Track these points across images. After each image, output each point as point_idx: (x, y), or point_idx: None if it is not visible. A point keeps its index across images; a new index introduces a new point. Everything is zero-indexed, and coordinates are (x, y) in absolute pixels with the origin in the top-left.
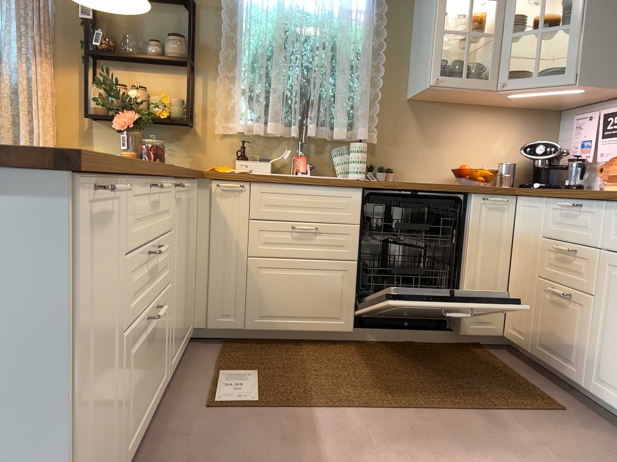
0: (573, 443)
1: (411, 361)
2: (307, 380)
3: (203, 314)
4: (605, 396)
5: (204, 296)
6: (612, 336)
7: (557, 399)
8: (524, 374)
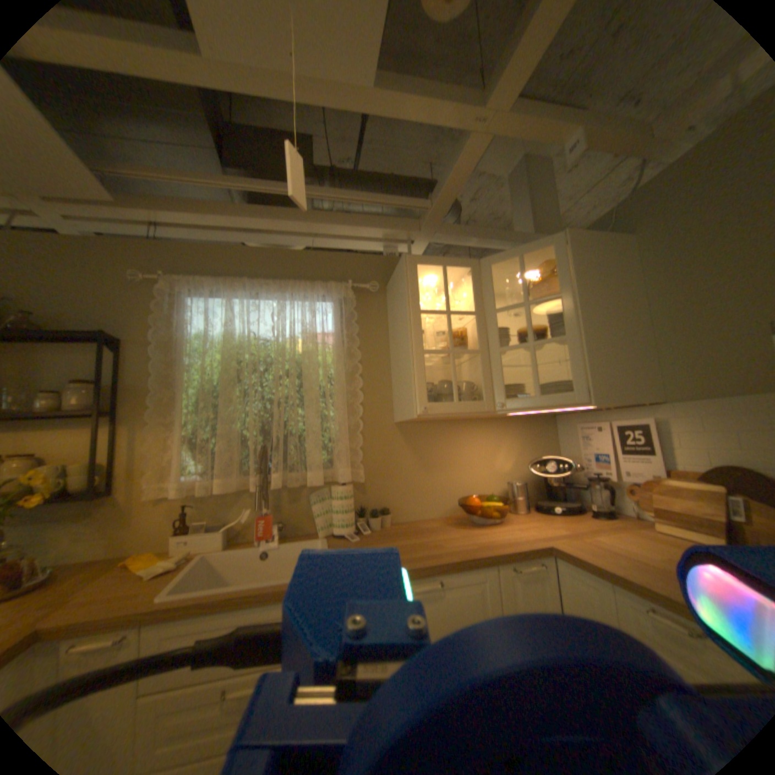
0: None
1: None
2: None
3: None
4: None
5: None
6: None
7: None
8: None
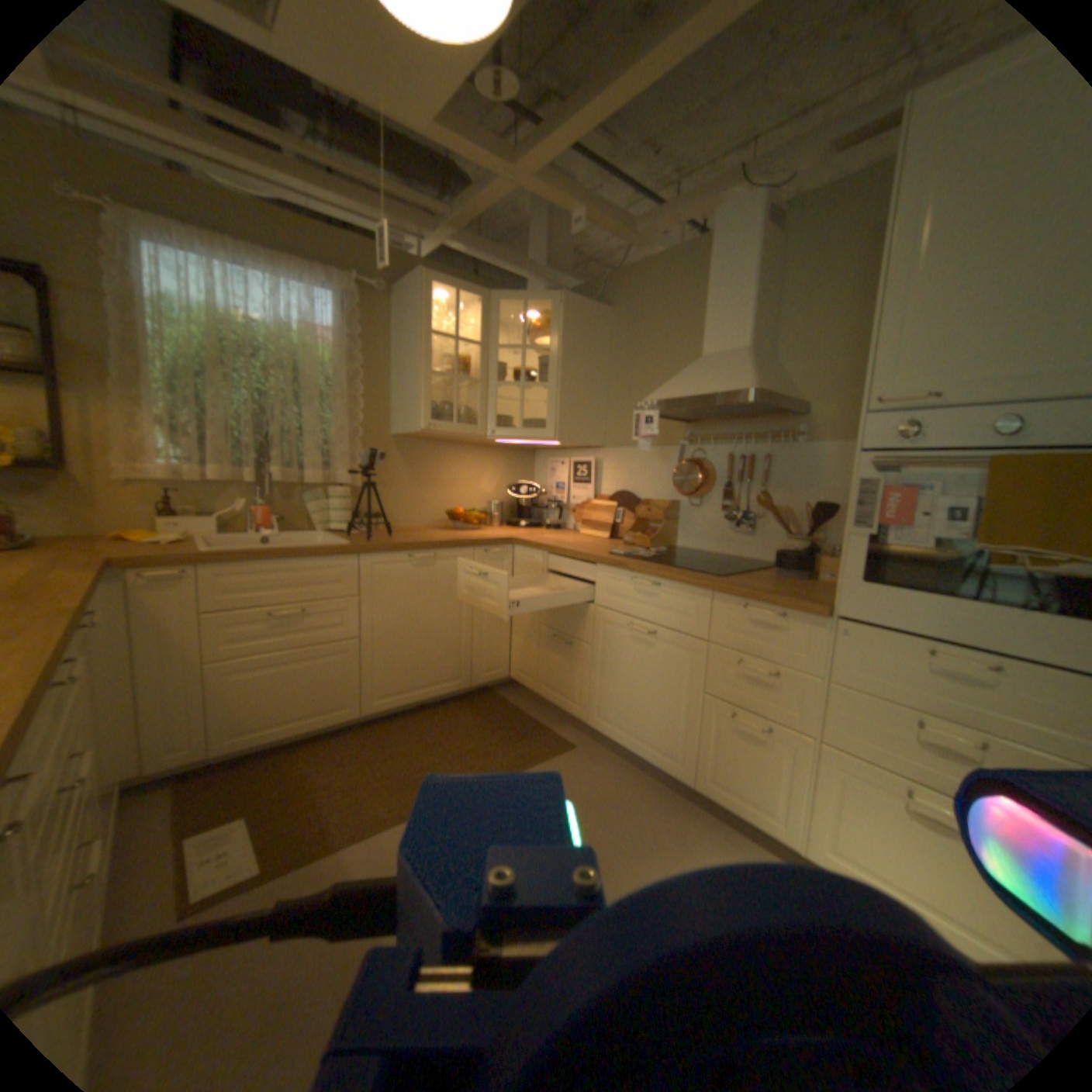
0: (588, 783)
1: (428, 734)
2: (317, 807)
3: (131, 759)
4: (603, 728)
5: (129, 734)
6: (606, 678)
7: (564, 734)
8: (532, 714)
